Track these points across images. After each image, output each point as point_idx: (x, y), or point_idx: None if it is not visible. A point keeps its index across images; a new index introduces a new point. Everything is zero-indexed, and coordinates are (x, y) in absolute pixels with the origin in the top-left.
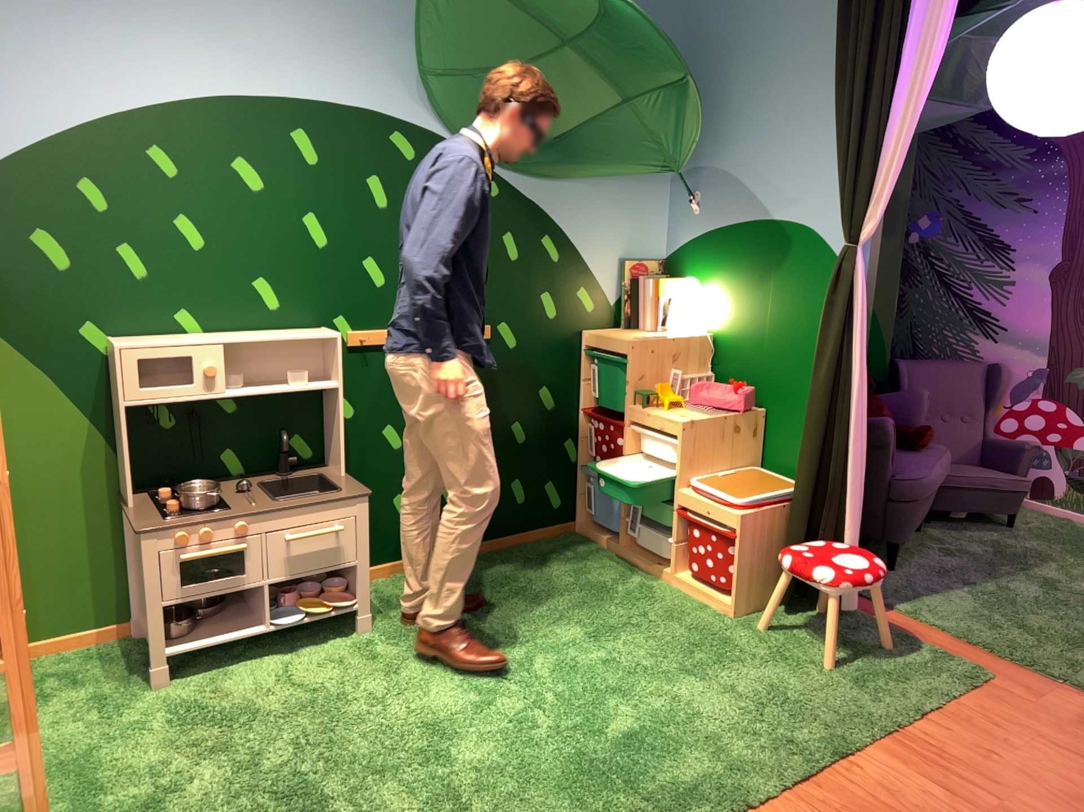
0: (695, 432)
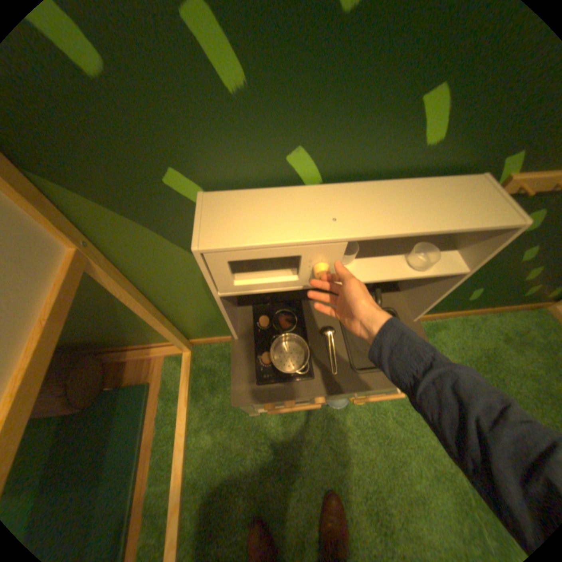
0: None
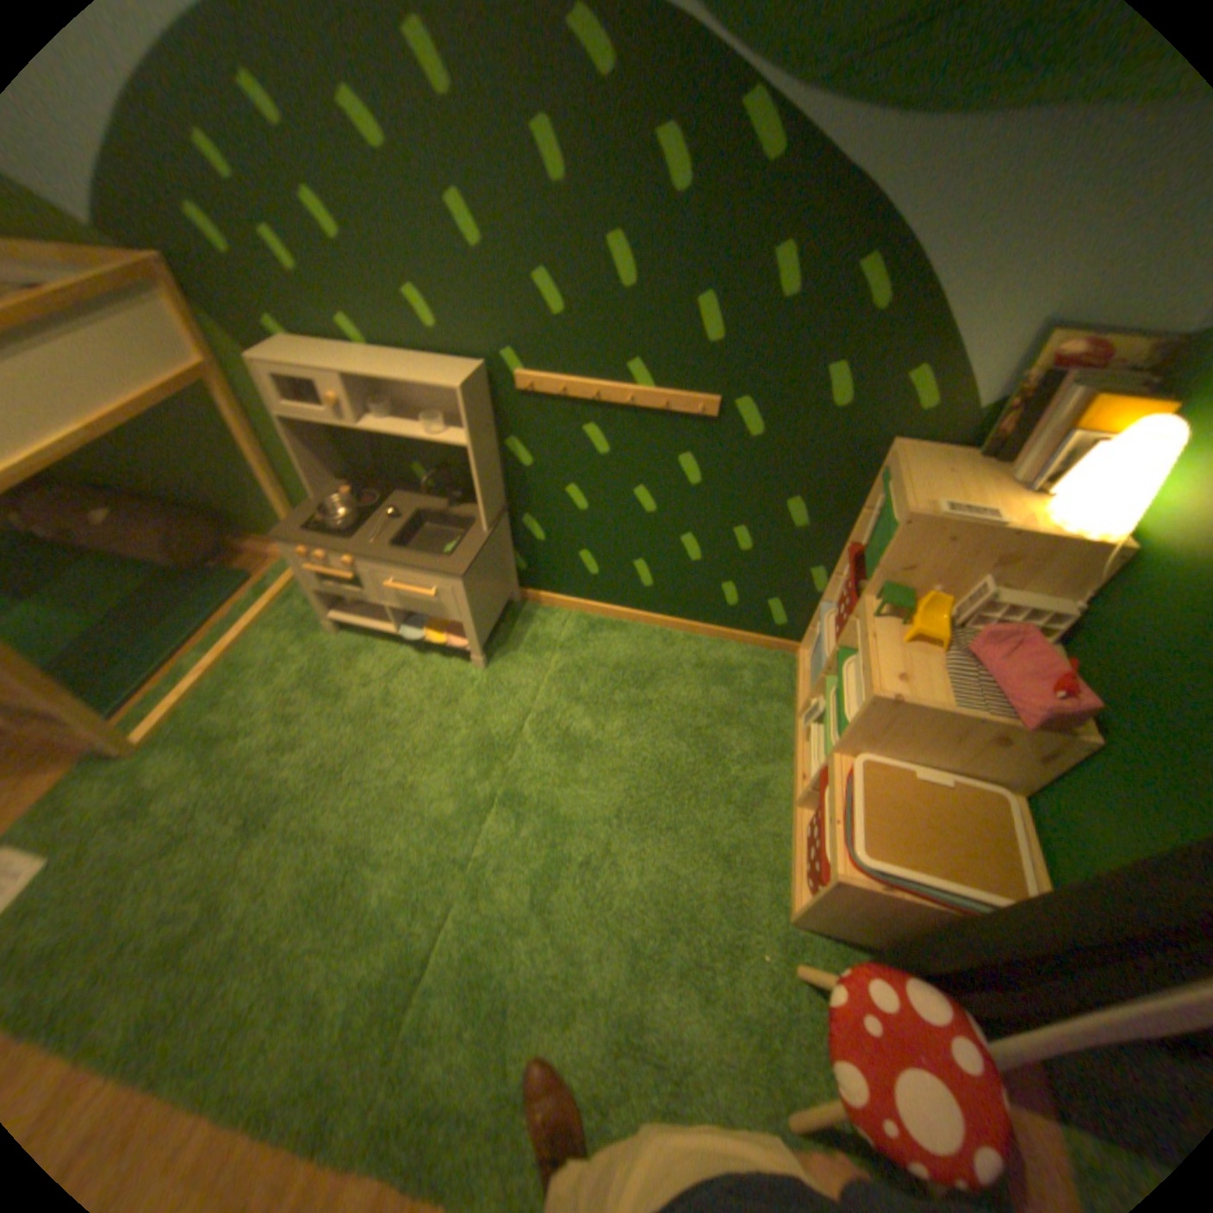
0: (895, 715)
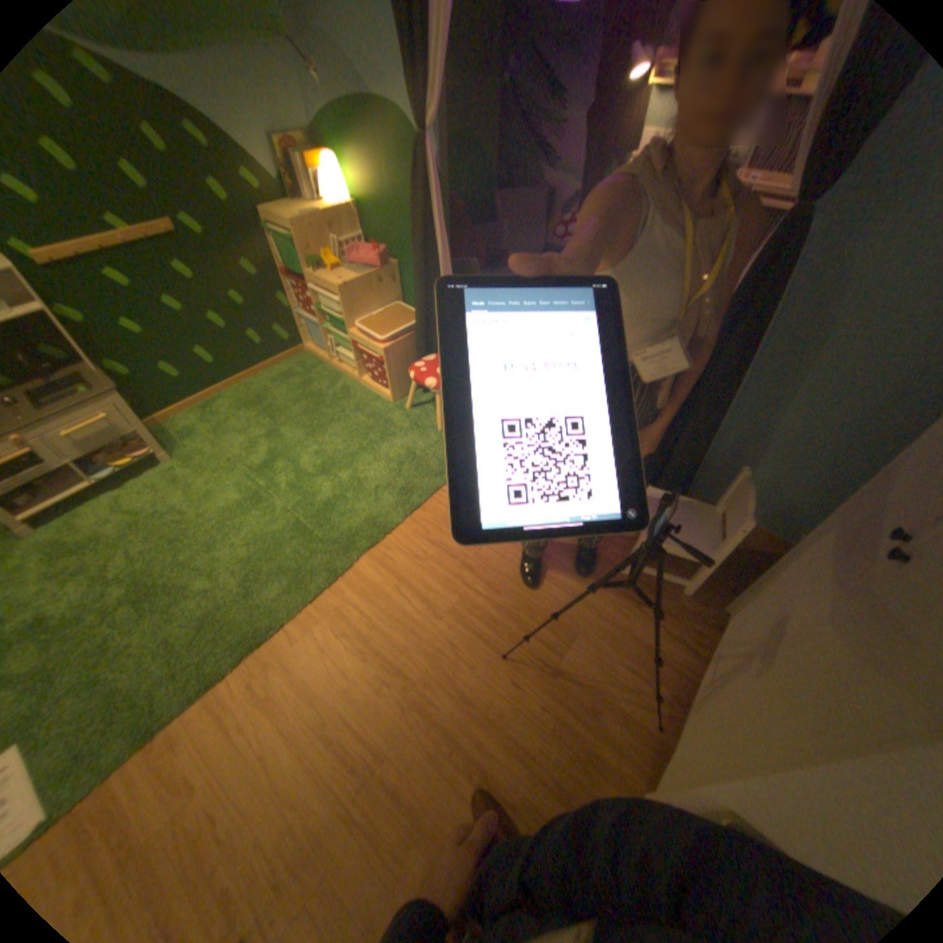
0: (347, 292)
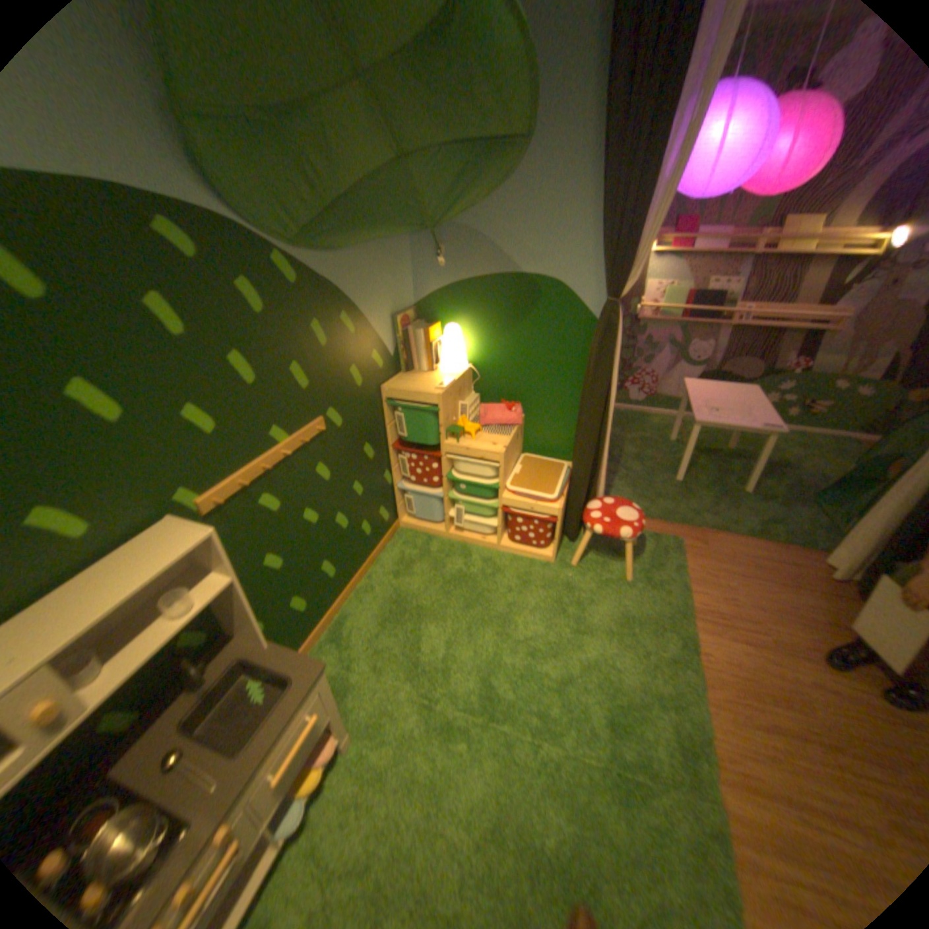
0: (506, 454)
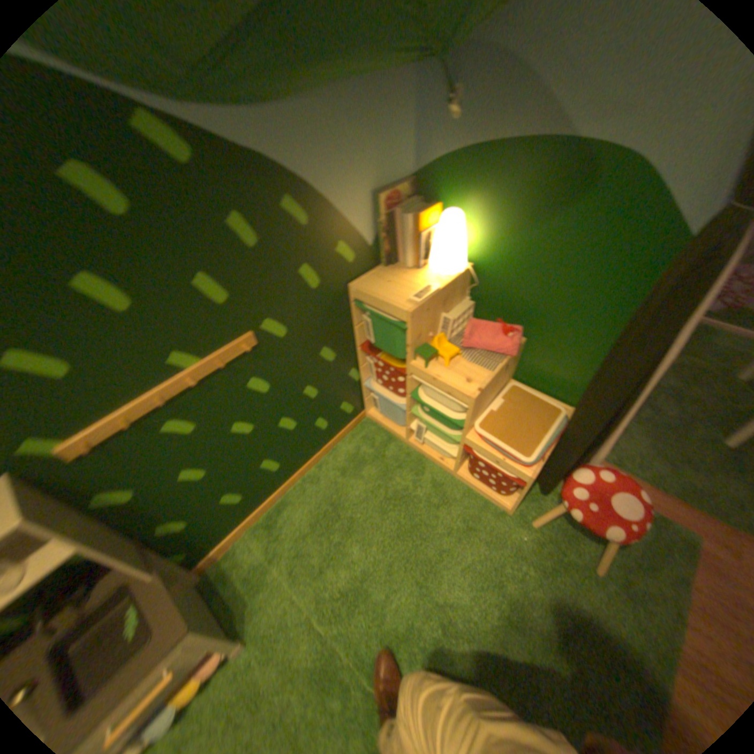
0: (482, 396)
